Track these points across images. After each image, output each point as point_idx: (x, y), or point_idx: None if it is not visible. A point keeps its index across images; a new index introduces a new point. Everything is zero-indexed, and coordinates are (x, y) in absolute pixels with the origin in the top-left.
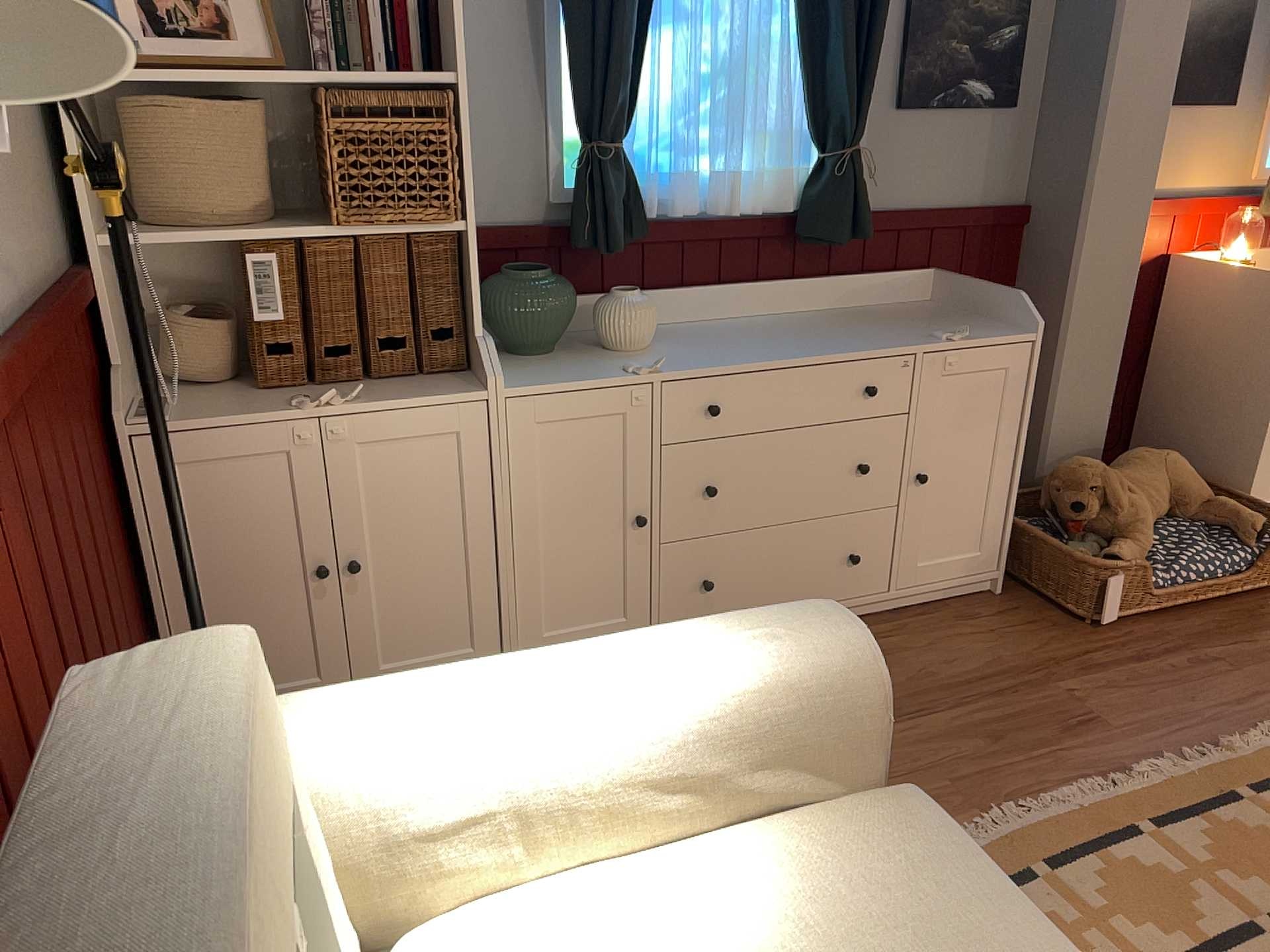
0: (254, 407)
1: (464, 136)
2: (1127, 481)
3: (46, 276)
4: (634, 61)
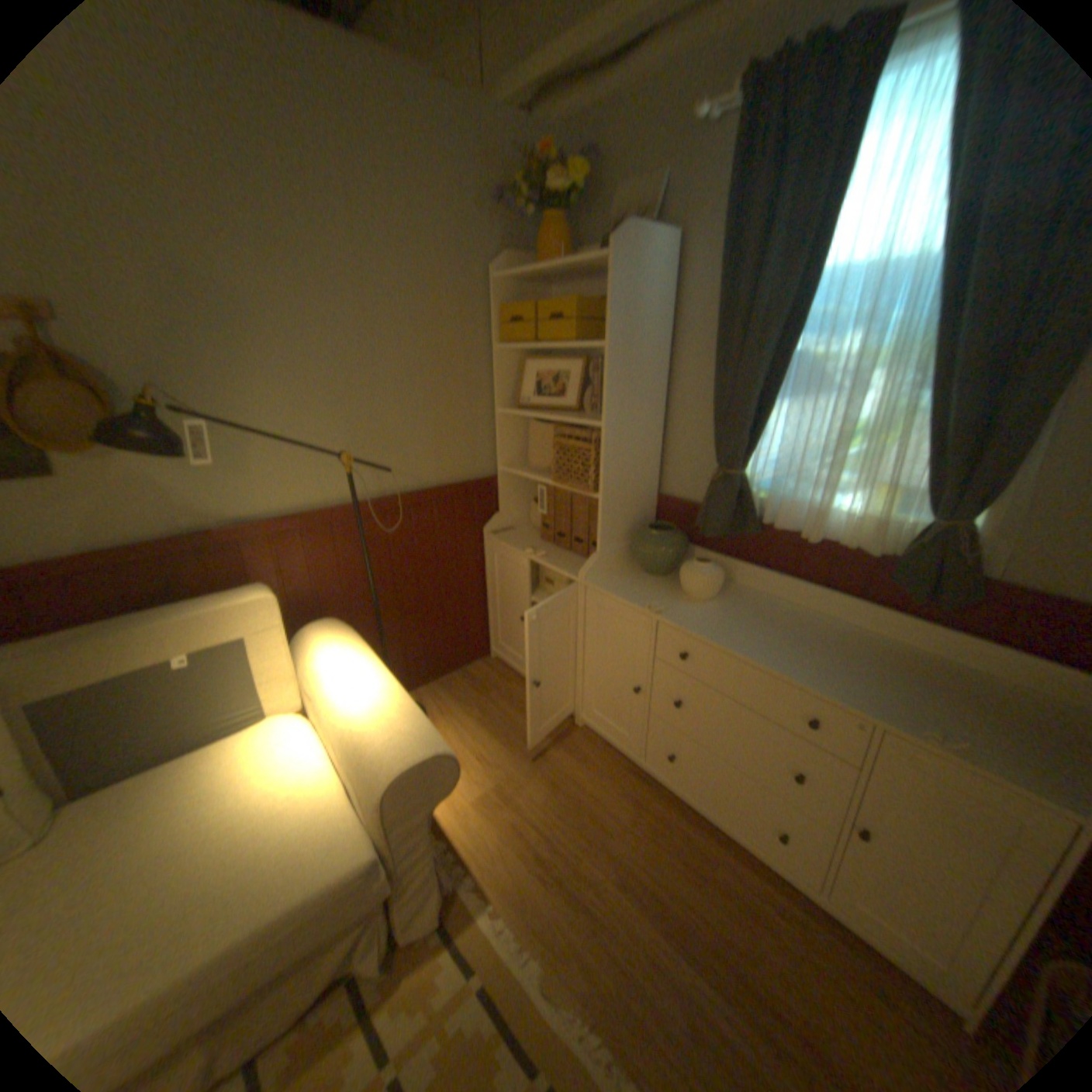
0: (523, 543)
1: (604, 452)
2: None
3: (460, 476)
4: (758, 419)
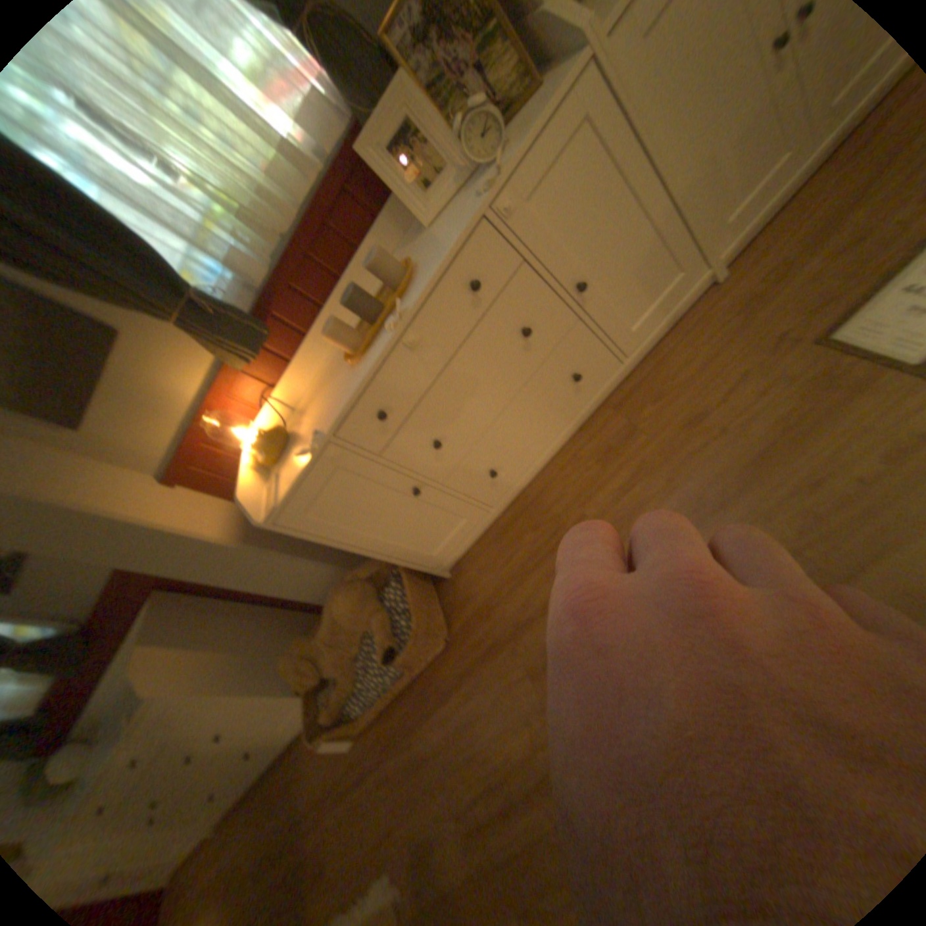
0: None
1: None
2: (318, 634)
3: None
4: None
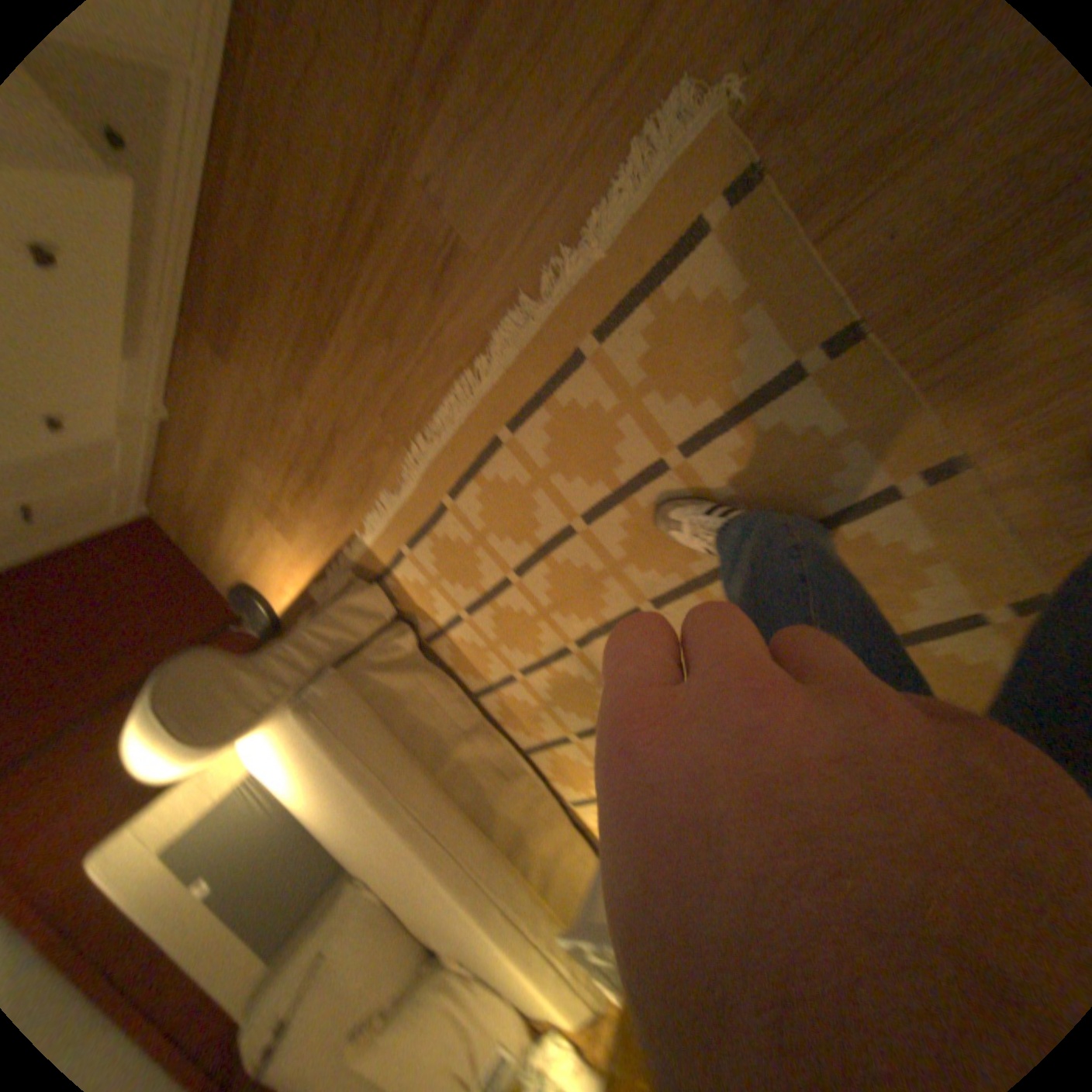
0: None
1: None
2: None
3: None
4: None
